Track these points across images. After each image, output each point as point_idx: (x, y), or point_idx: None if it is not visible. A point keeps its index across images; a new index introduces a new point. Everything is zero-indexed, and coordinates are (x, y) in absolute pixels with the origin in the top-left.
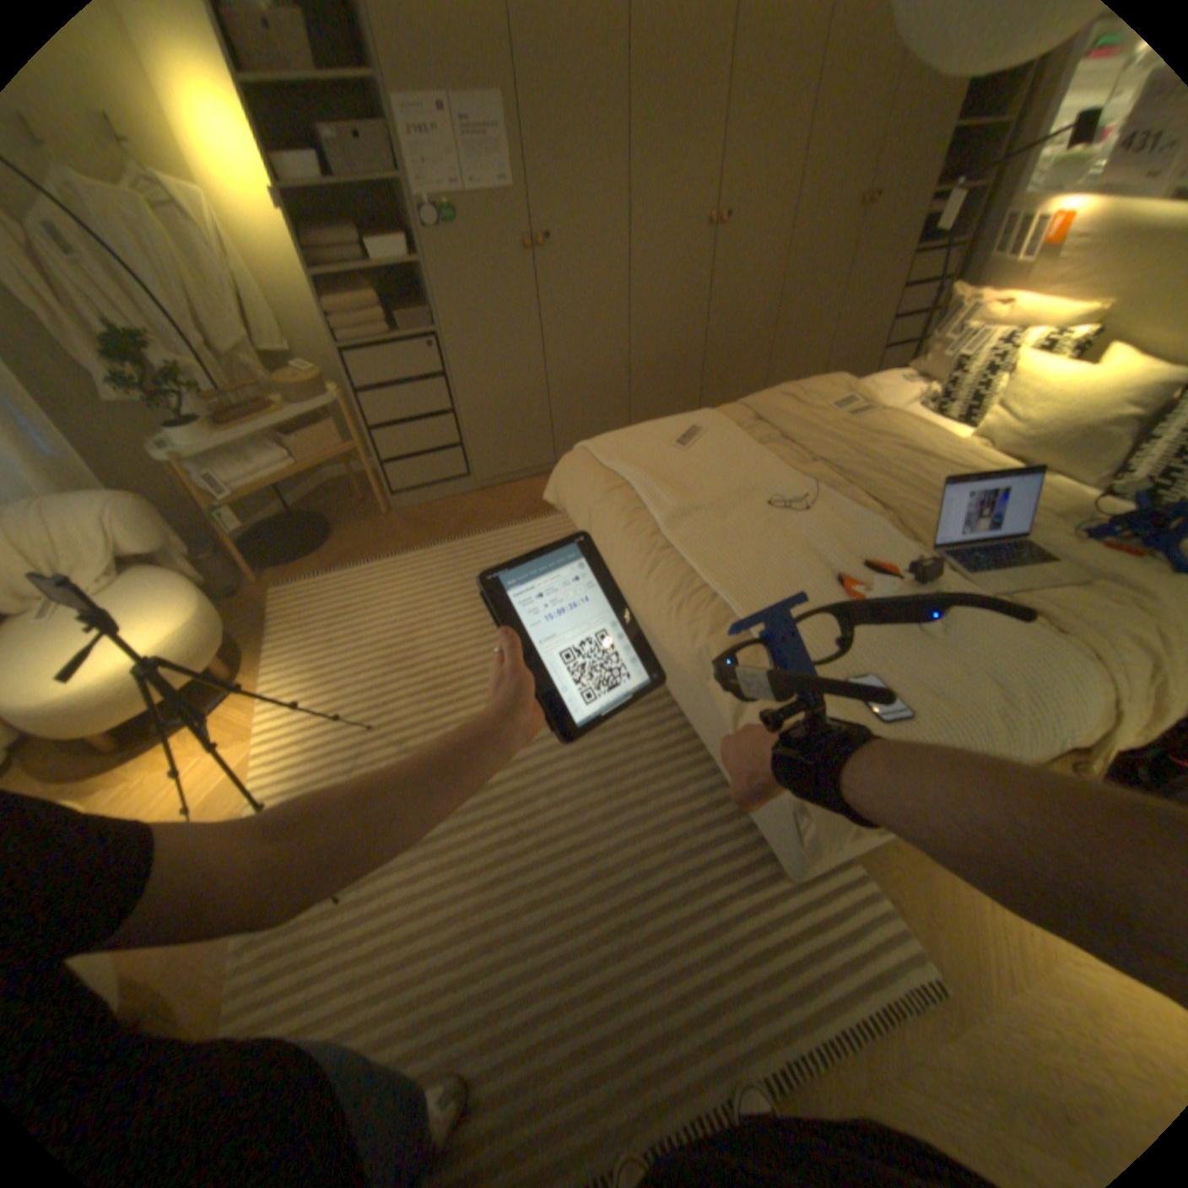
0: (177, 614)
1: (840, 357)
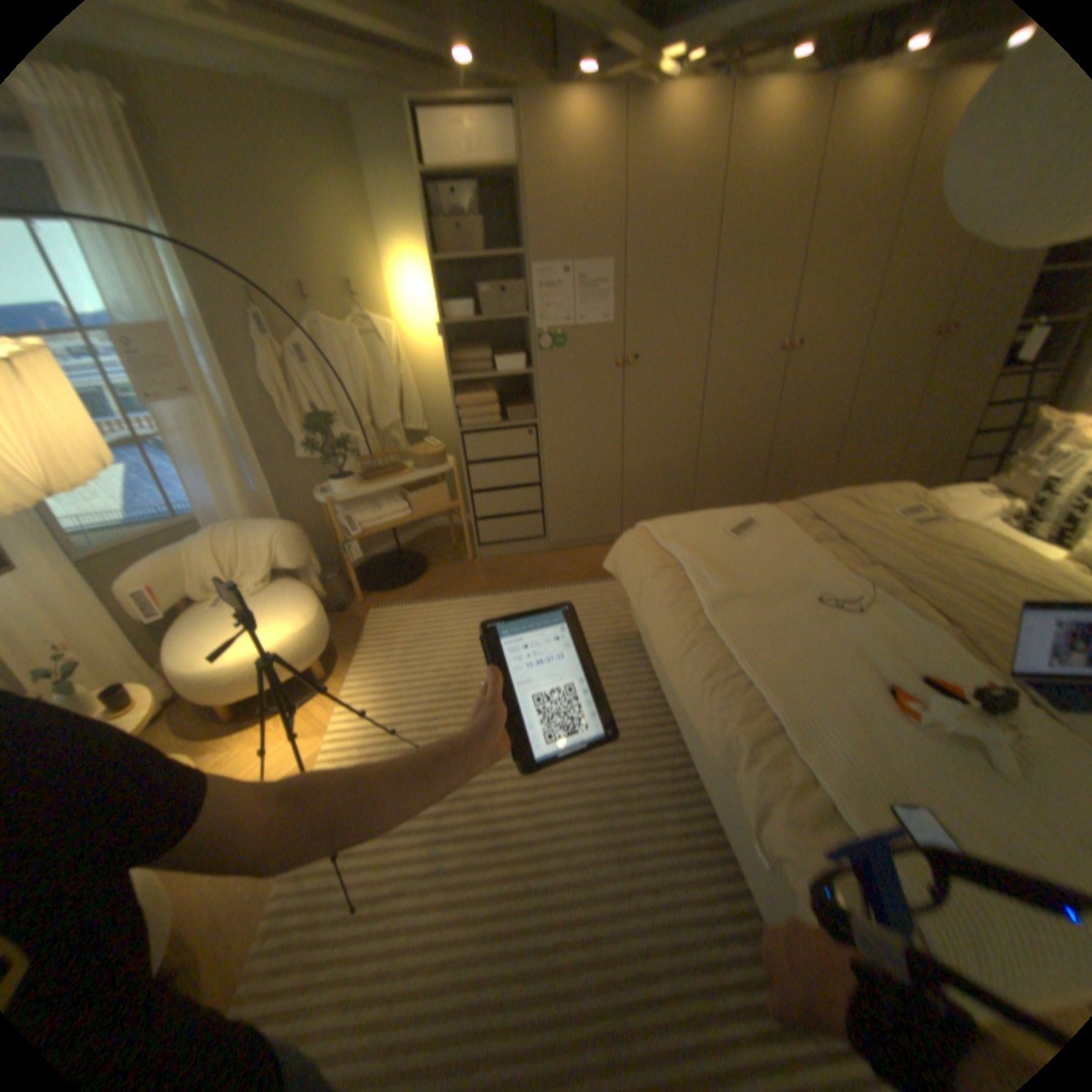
0: (300, 619)
1: (914, 464)
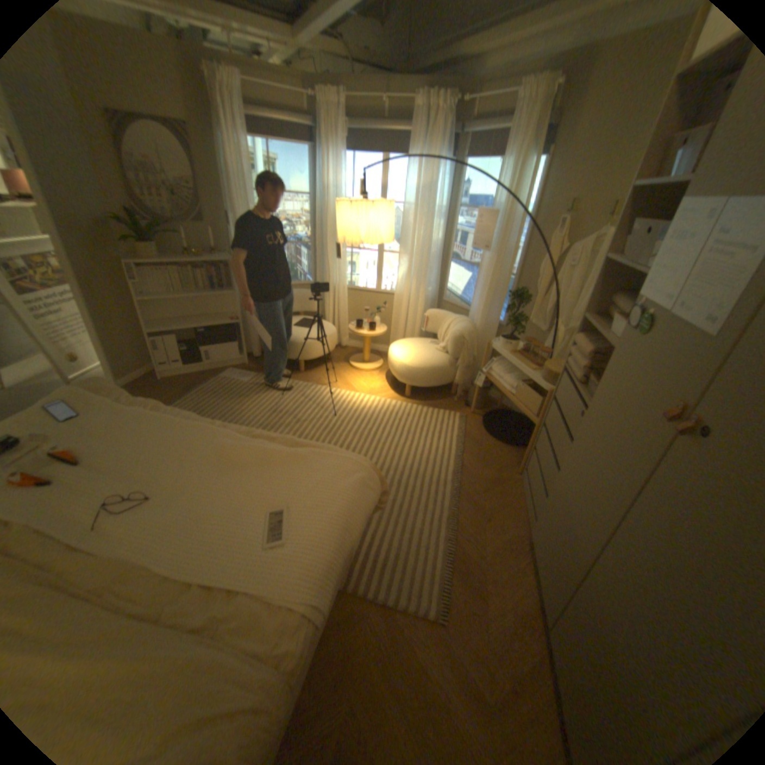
0: (409, 362)
1: None
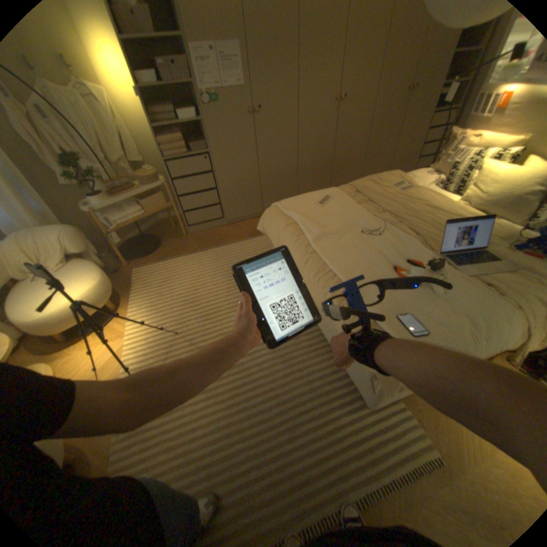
0: (91, 280)
1: (397, 162)
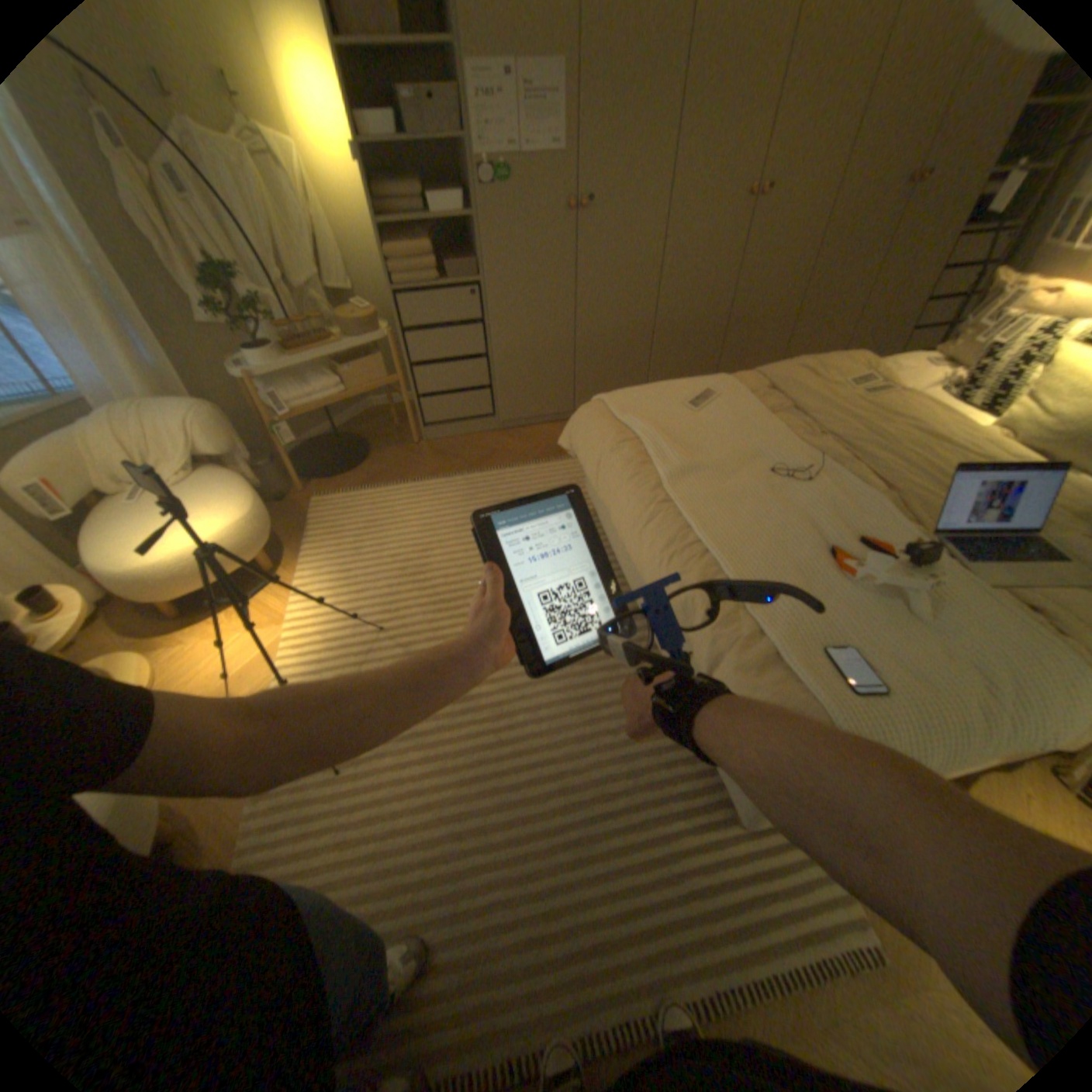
0: (237, 509)
1: (866, 334)
